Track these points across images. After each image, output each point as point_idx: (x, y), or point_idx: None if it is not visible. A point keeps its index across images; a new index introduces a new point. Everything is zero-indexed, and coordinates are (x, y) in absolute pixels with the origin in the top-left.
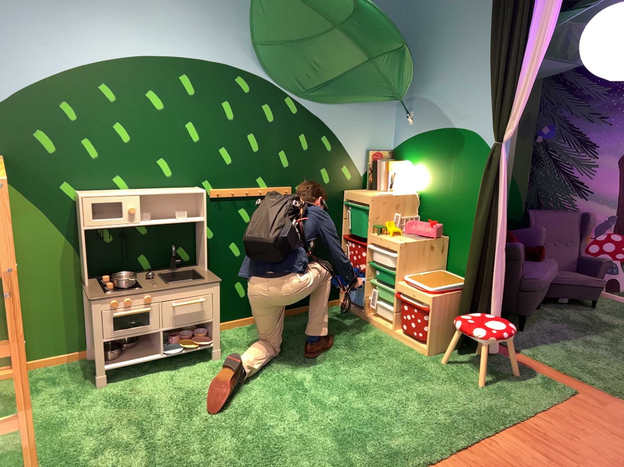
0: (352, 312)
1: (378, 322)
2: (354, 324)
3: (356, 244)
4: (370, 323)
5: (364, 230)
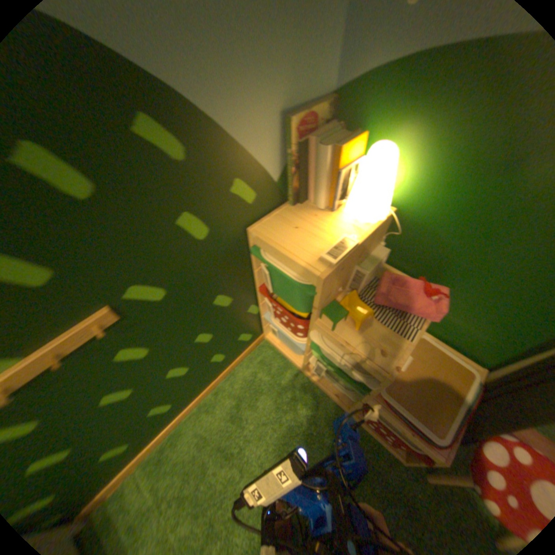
0: (288, 359)
1: (328, 392)
2: (298, 396)
3: (290, 317)
4: (316, 386)
5: (305, 310)
